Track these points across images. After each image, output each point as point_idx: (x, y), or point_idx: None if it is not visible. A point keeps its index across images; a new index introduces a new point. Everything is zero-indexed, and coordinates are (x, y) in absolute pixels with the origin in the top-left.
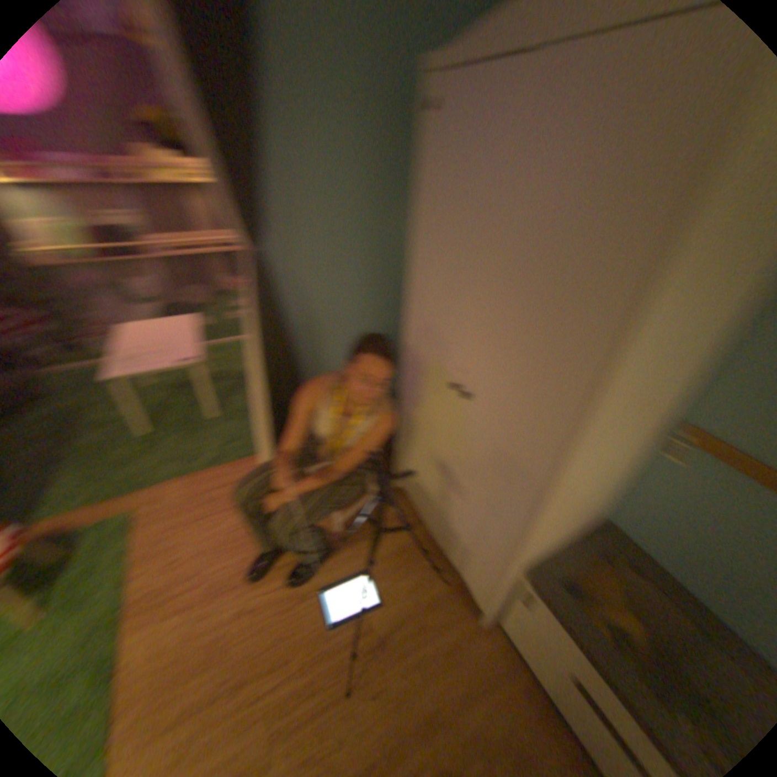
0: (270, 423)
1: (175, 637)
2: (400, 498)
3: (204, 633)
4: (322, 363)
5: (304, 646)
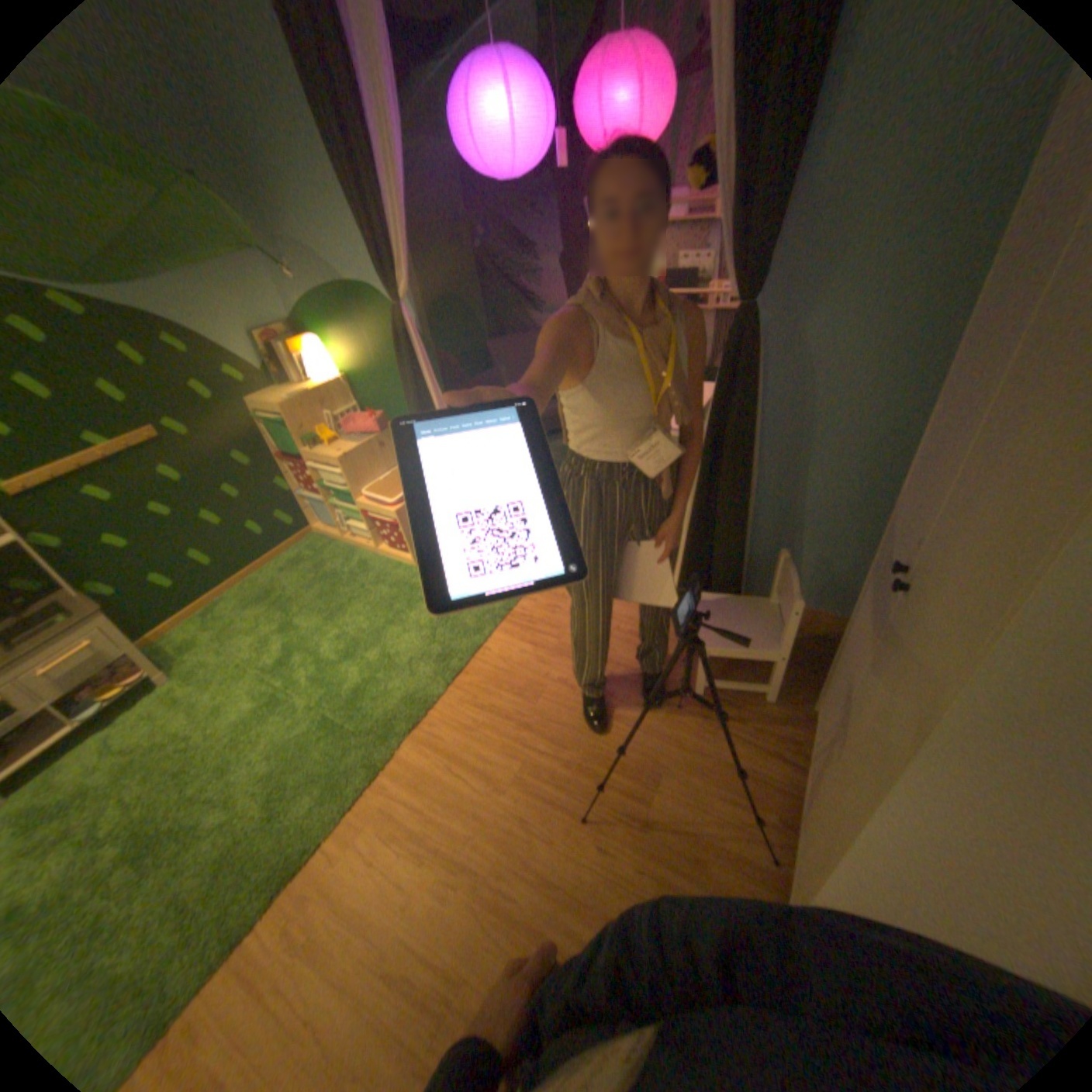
0: (702, 532)
1: (521, 659)
2: (816, 732)
3: (537, 674)
4: (806, 485)
5: (586, 754)
